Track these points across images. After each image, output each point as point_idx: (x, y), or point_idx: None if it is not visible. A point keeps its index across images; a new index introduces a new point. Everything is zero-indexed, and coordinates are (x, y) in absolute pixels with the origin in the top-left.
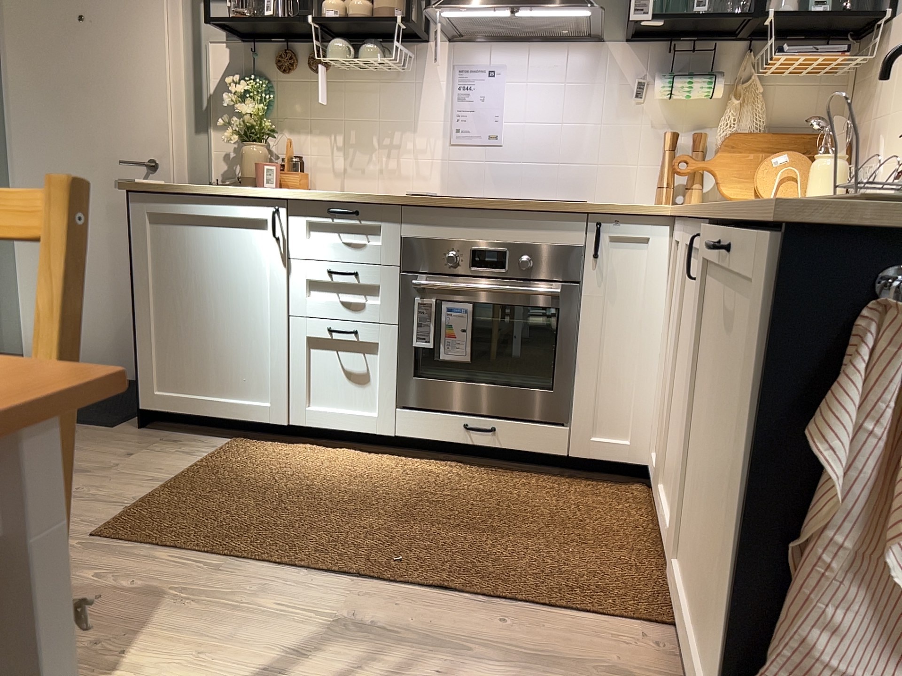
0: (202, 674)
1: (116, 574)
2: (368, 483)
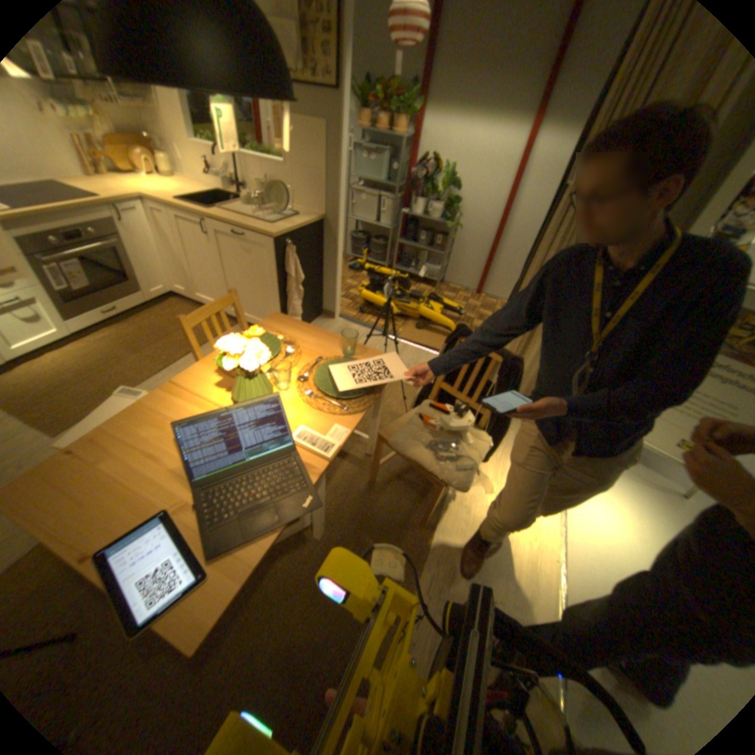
0: None
1: None
2: (94, 354)
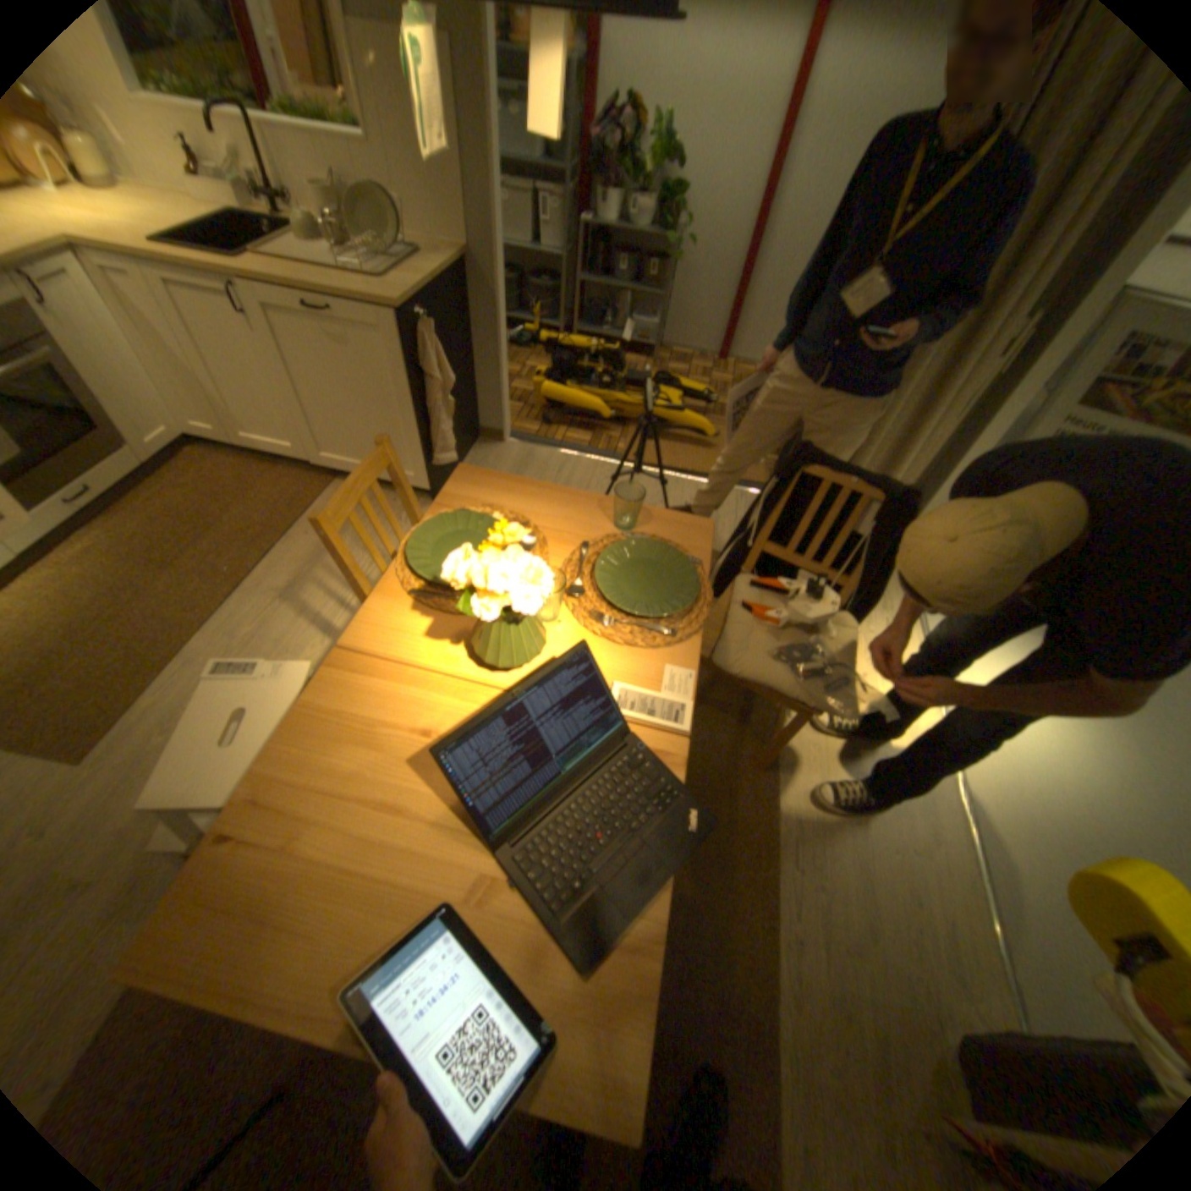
0: (296, 650)
1: (153, 726)
2: (83, 586)
